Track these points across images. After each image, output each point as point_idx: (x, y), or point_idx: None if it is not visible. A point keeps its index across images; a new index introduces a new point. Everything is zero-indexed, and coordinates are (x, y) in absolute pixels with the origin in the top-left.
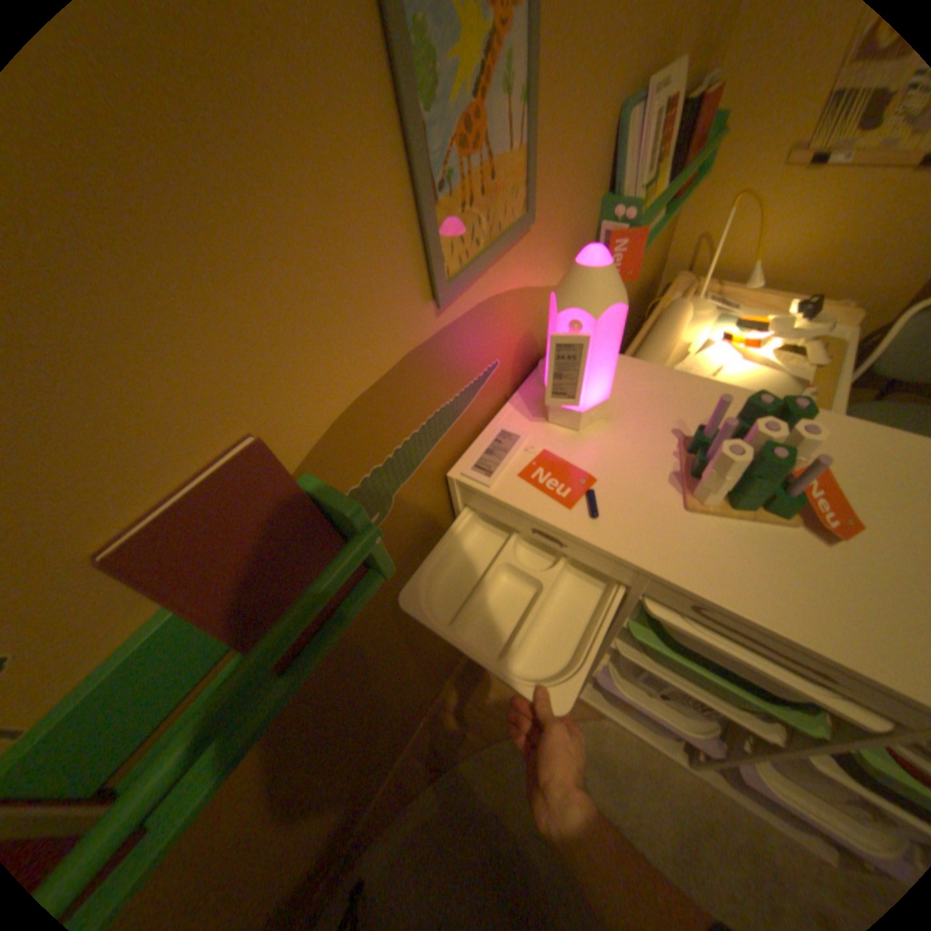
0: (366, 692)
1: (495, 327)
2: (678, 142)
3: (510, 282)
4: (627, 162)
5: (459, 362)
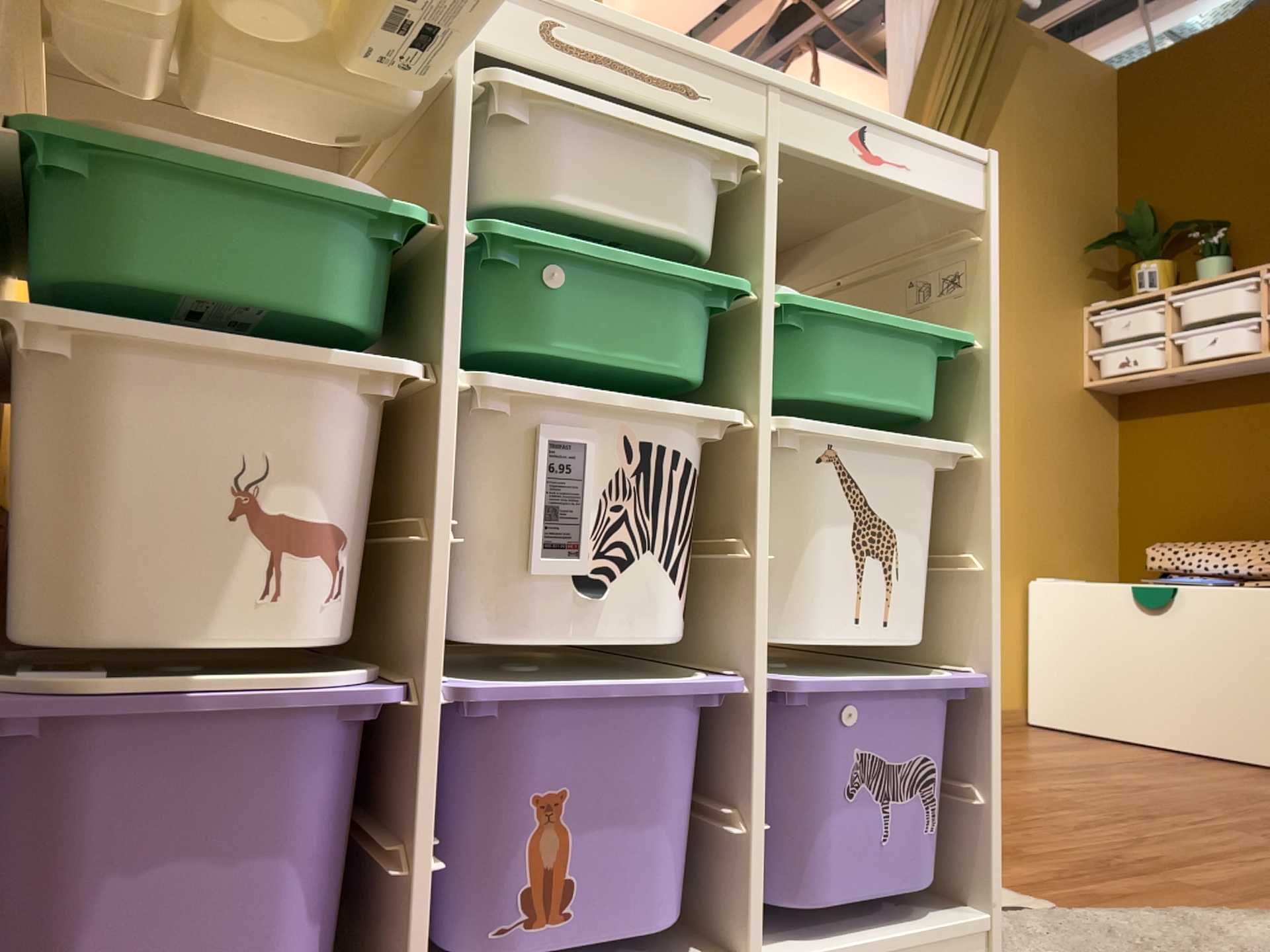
0: None
1: None
2: None
3: None
4: None
5: None
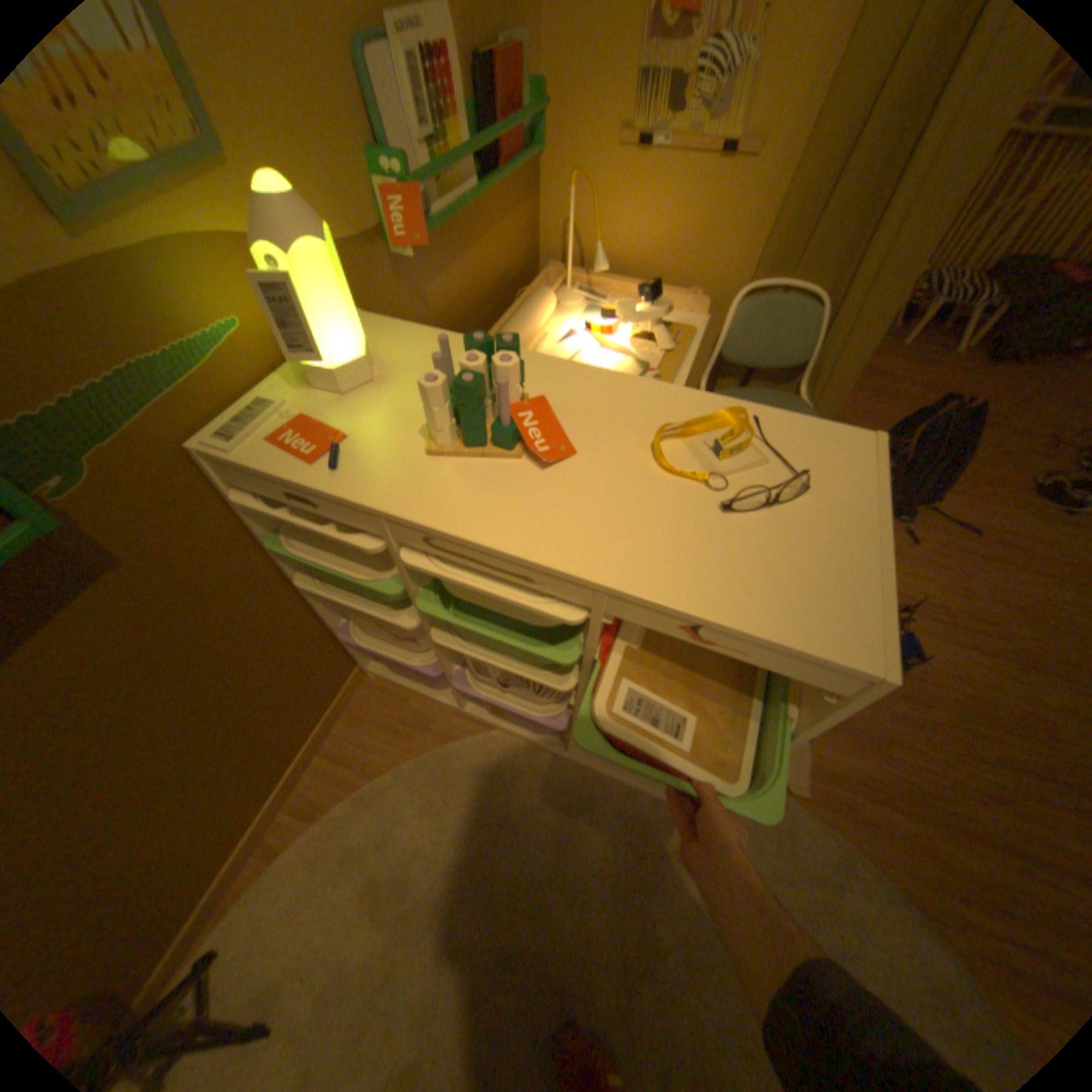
0: (142, 714)
1: (207, 273)
2: (477, 104)
3: (212, 221)
4: (380, 109)
5: (148, 306)
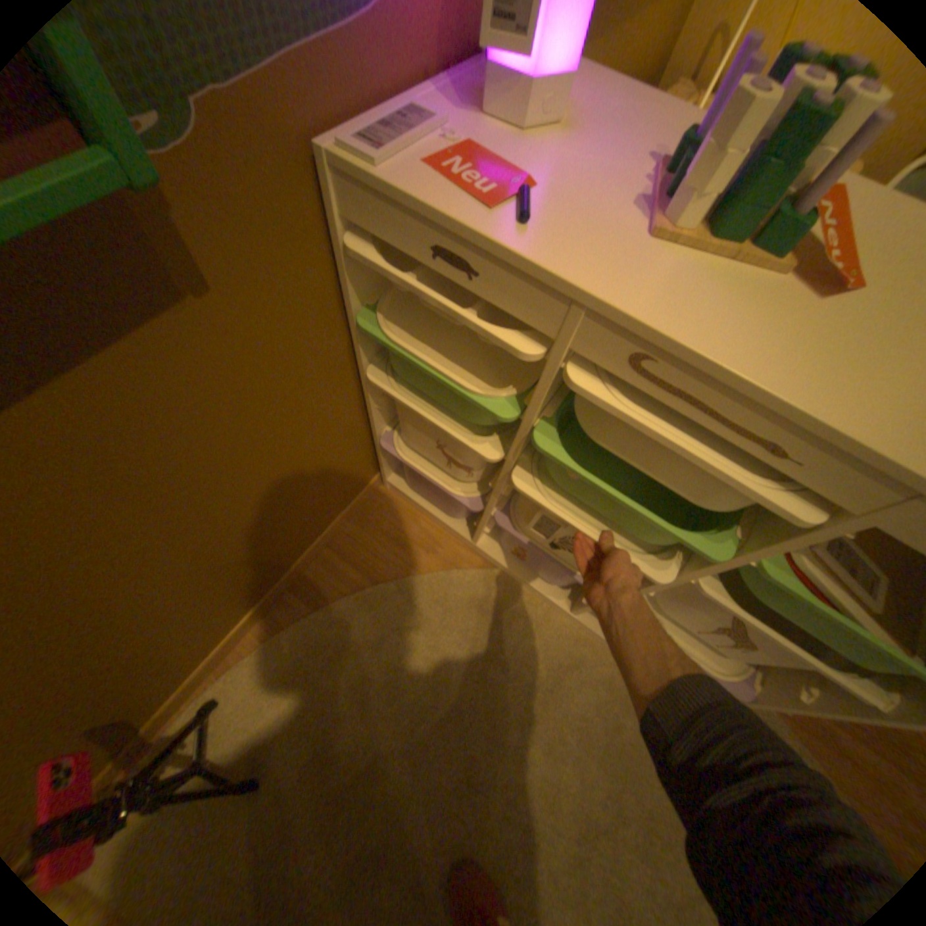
0: (195, 481)
1: None
2: None
3: None
4: None
5: None
